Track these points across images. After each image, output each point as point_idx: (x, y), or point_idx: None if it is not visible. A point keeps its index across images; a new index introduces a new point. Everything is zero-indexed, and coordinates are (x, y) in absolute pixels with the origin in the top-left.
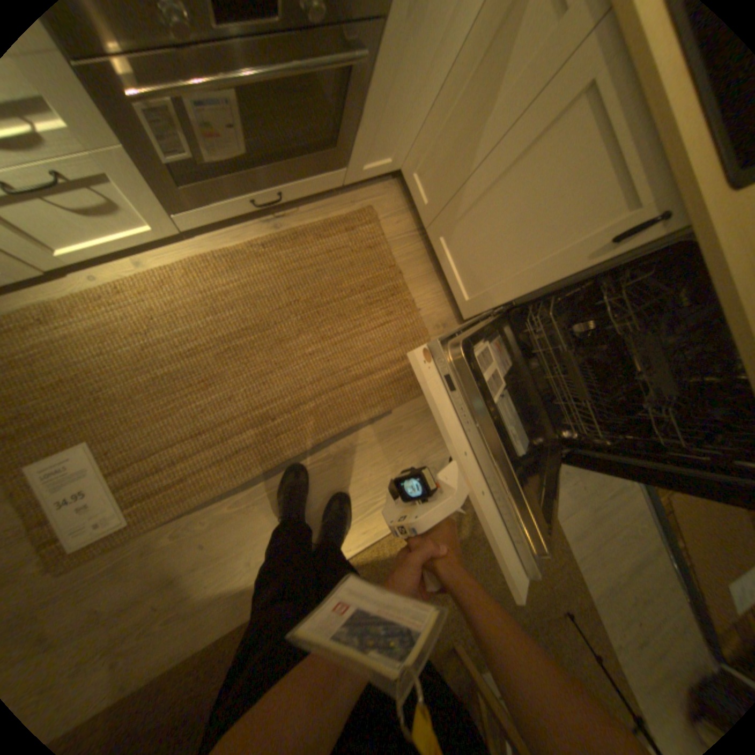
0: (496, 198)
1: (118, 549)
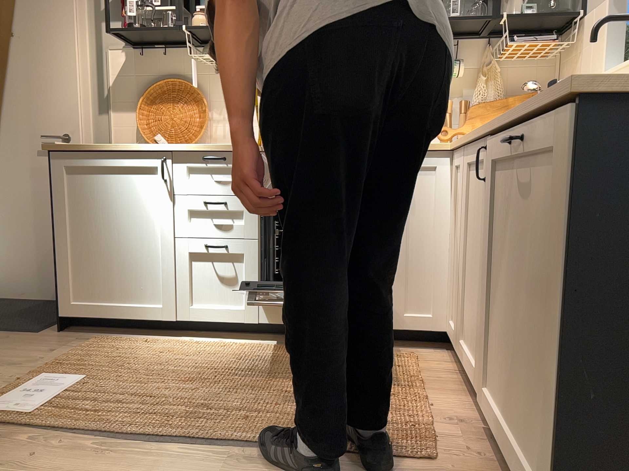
0: (470, 258)
1: None
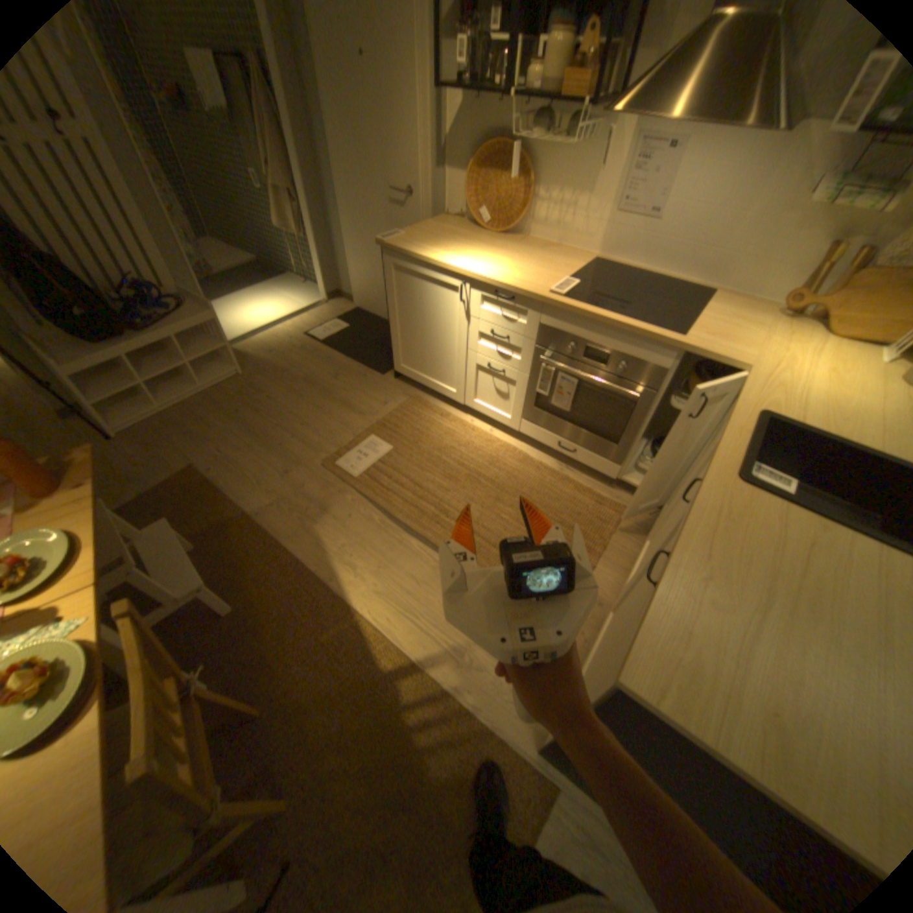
0: (678, 505)
1: (340, 482)
